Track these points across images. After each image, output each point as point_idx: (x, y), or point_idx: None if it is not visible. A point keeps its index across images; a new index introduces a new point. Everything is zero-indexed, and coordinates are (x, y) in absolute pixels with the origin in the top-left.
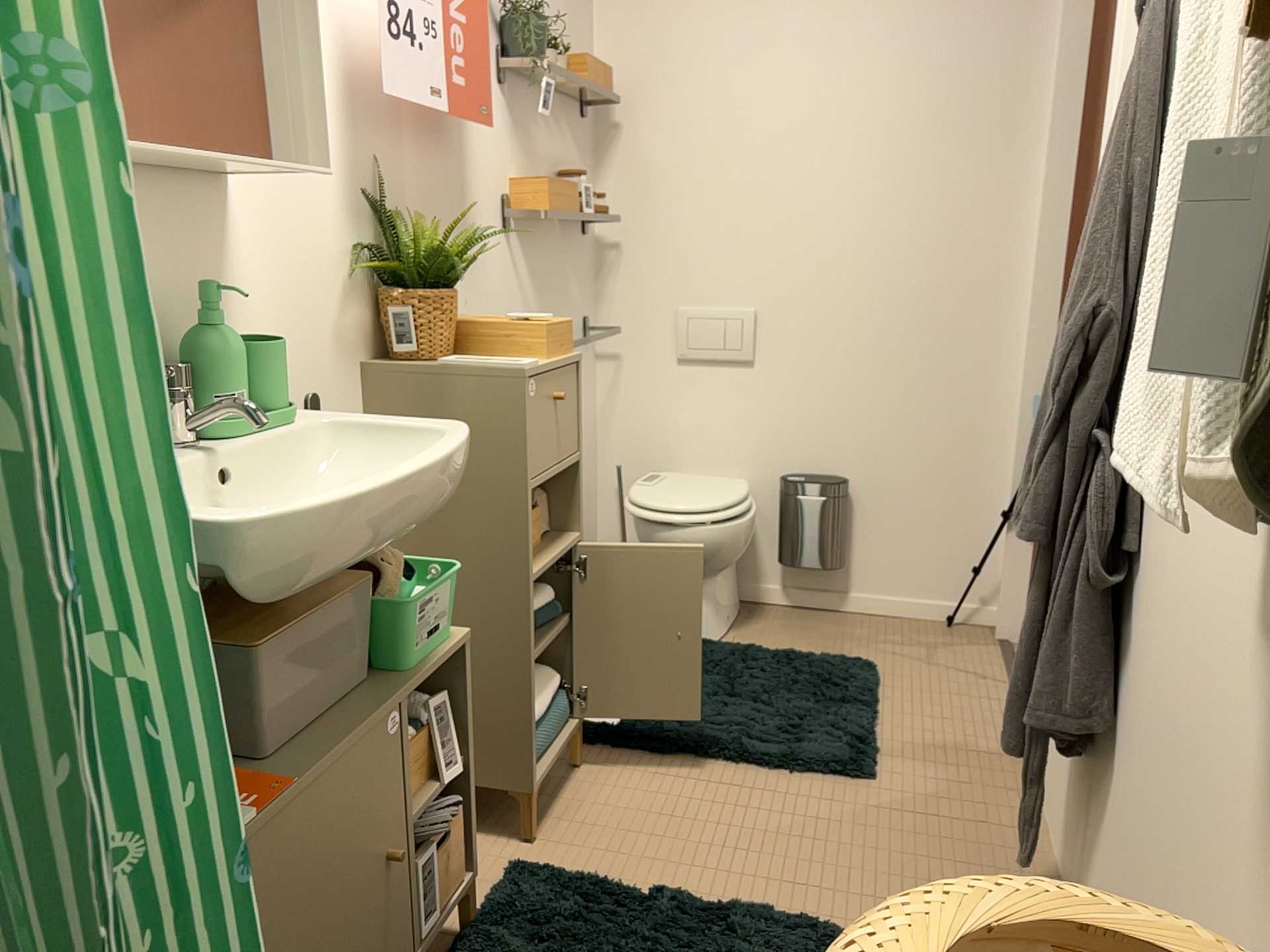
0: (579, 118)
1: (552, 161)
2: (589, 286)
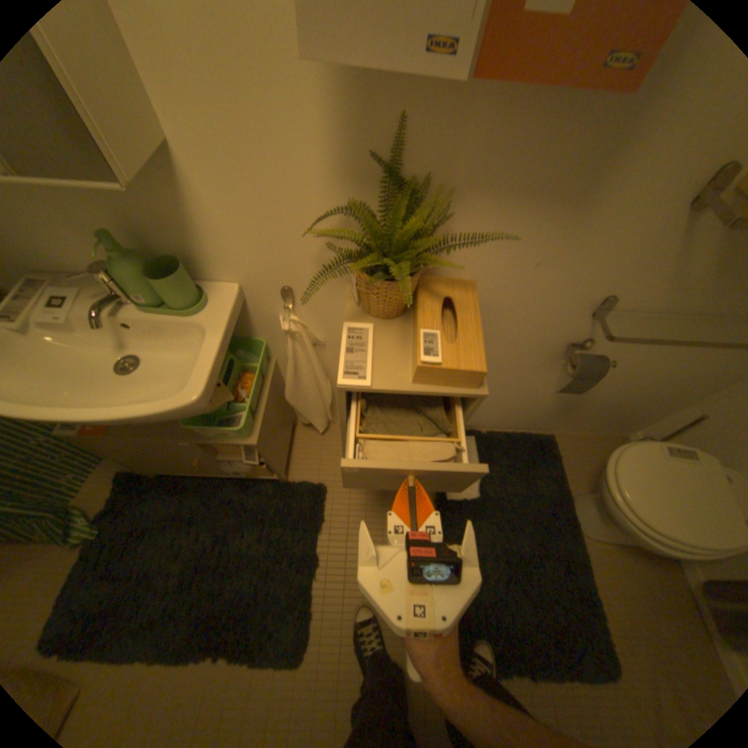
0: None
1: None
2: None
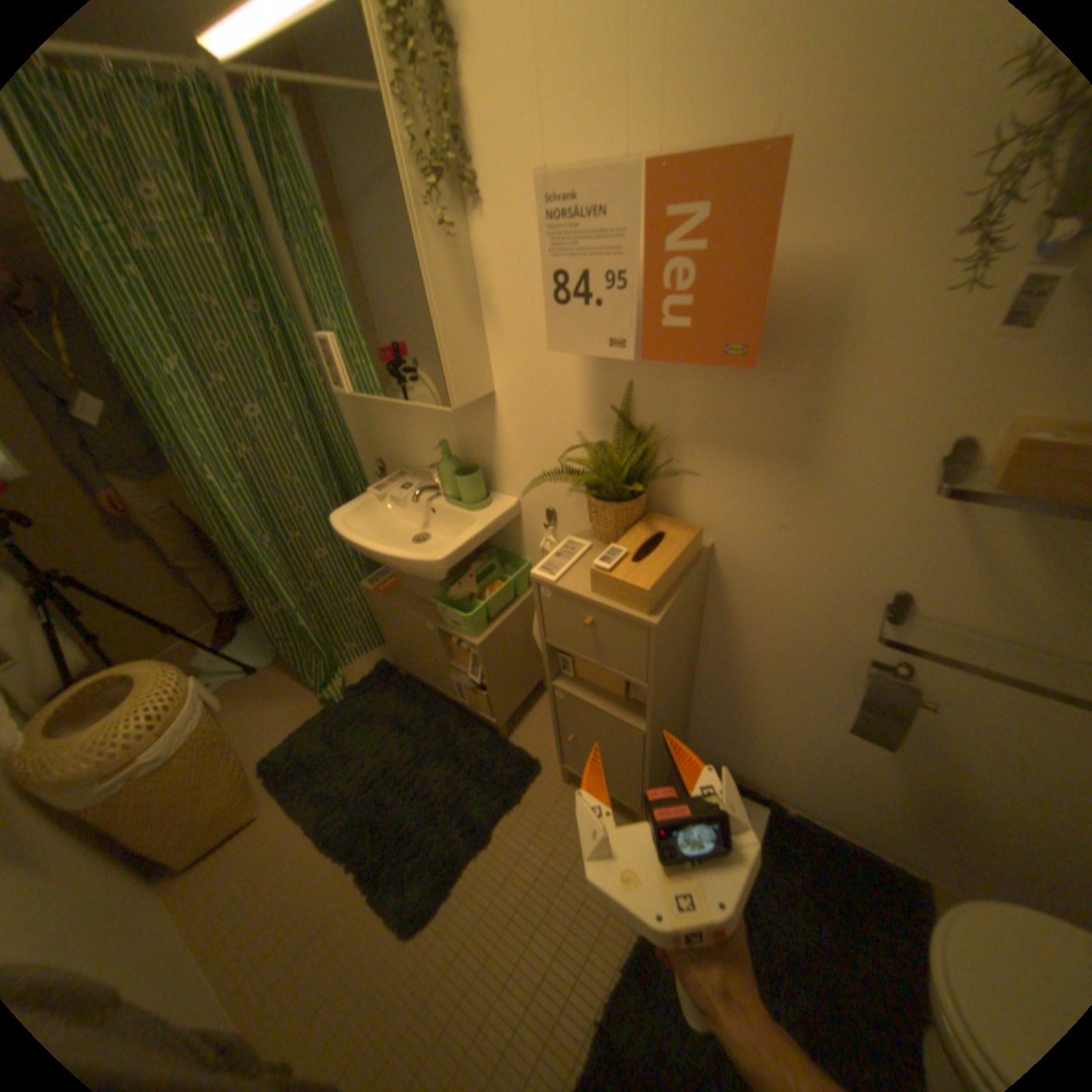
0: None
1: None
2: None
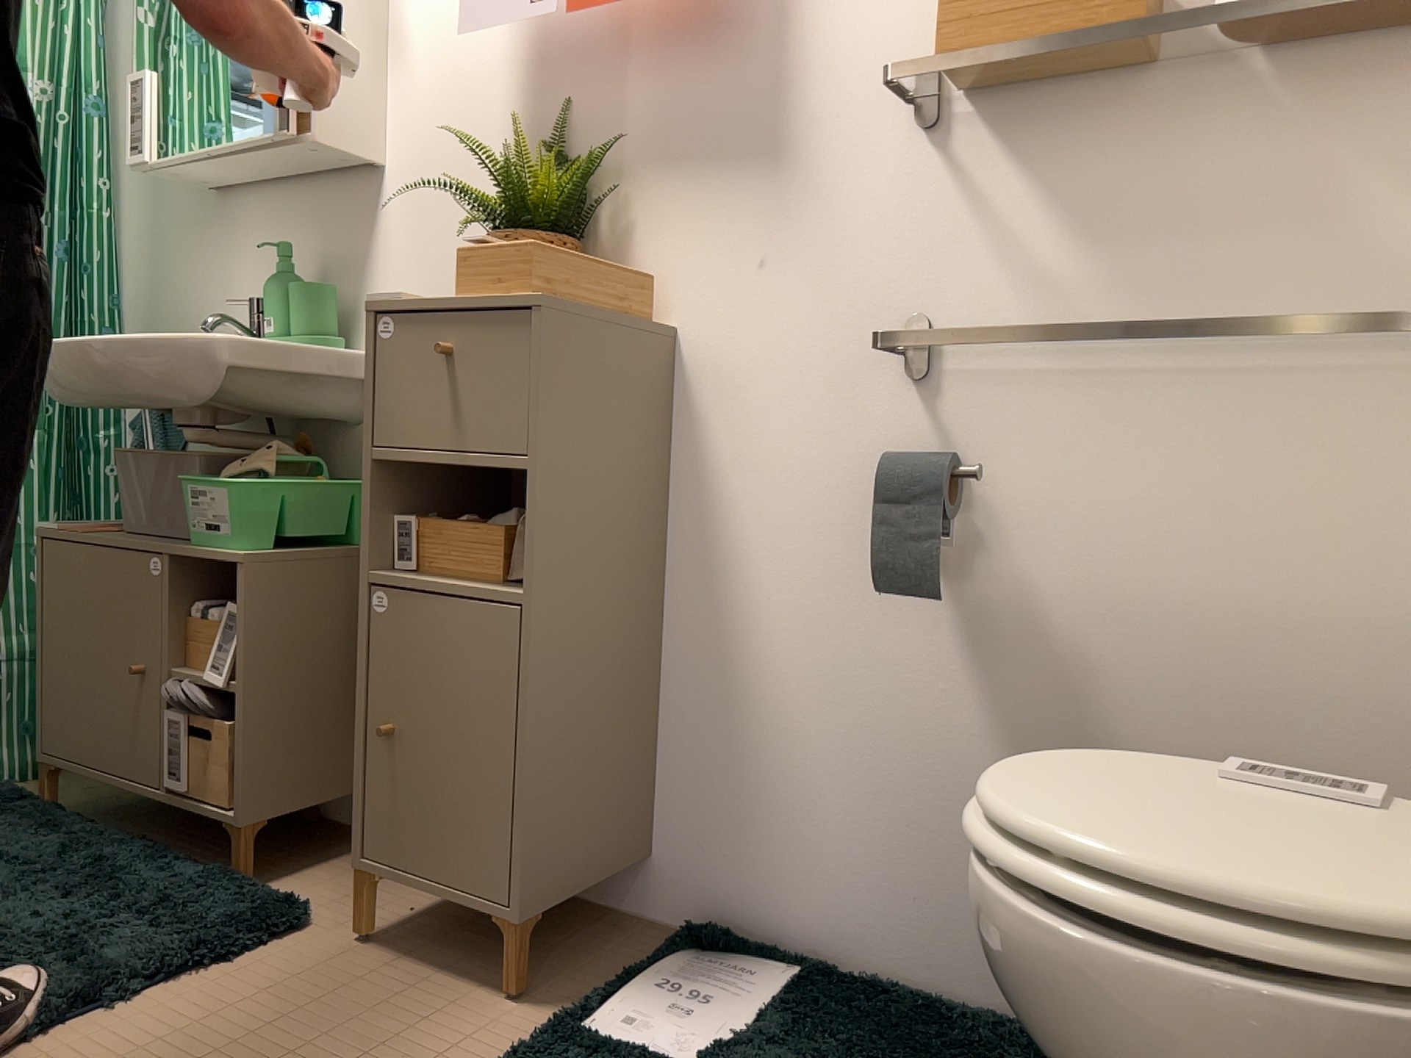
0: None
1: None
2: None
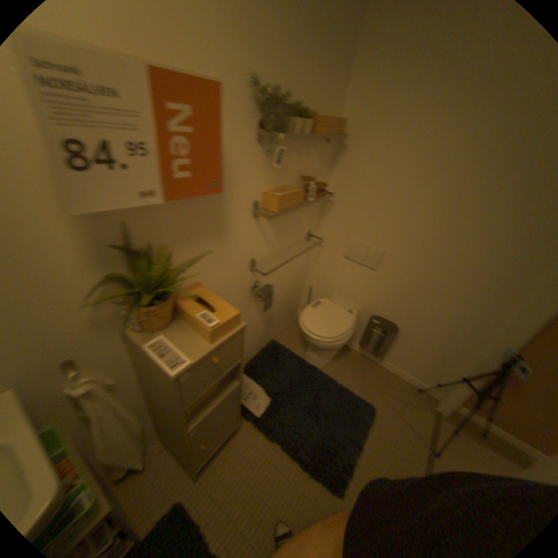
0: (325, 139)
1: (299, 168)
2: (315, 217)
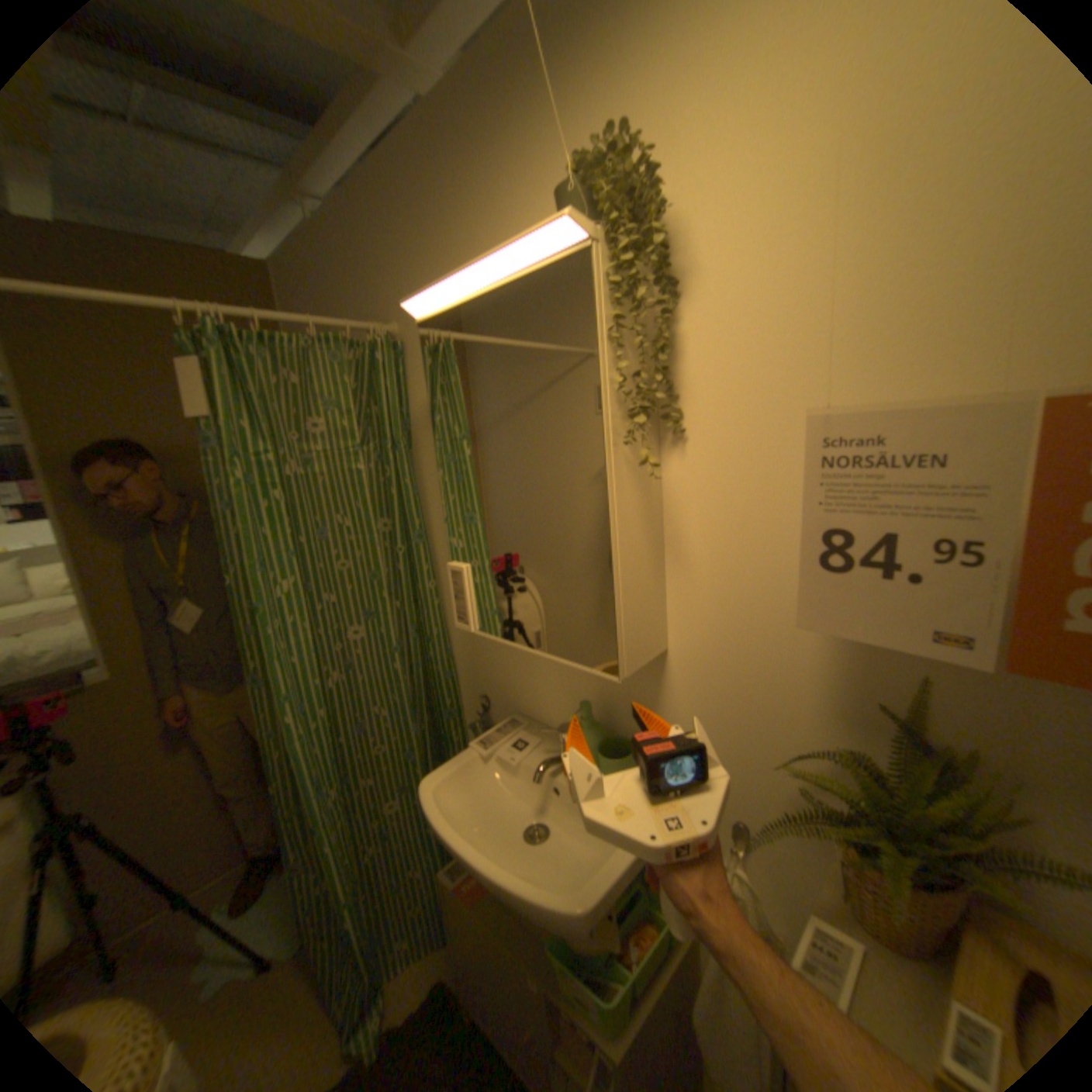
0: None
1: None
2: None
